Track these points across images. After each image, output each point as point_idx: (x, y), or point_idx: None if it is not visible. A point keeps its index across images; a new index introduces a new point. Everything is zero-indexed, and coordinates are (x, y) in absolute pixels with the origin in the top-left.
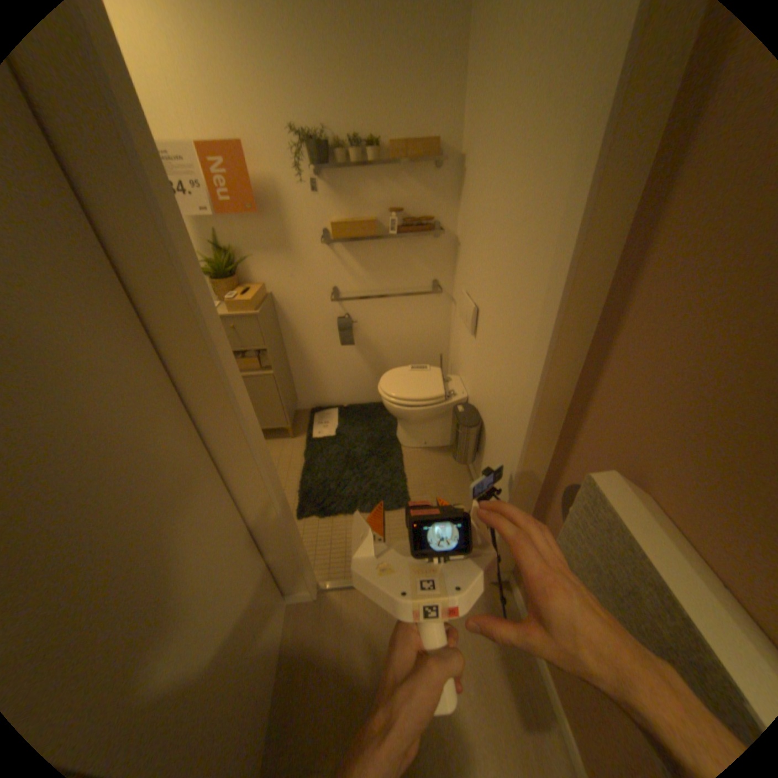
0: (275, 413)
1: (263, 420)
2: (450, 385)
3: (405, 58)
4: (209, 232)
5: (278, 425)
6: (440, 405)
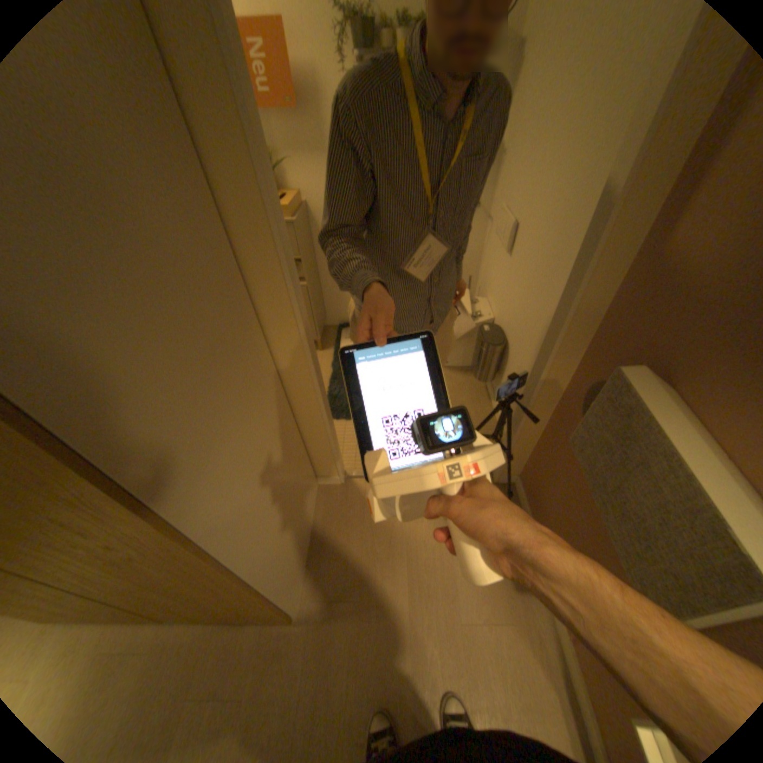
0: None
1: None
2: (477, 306)
3: None
4: None
5: None
6: (466, 324)
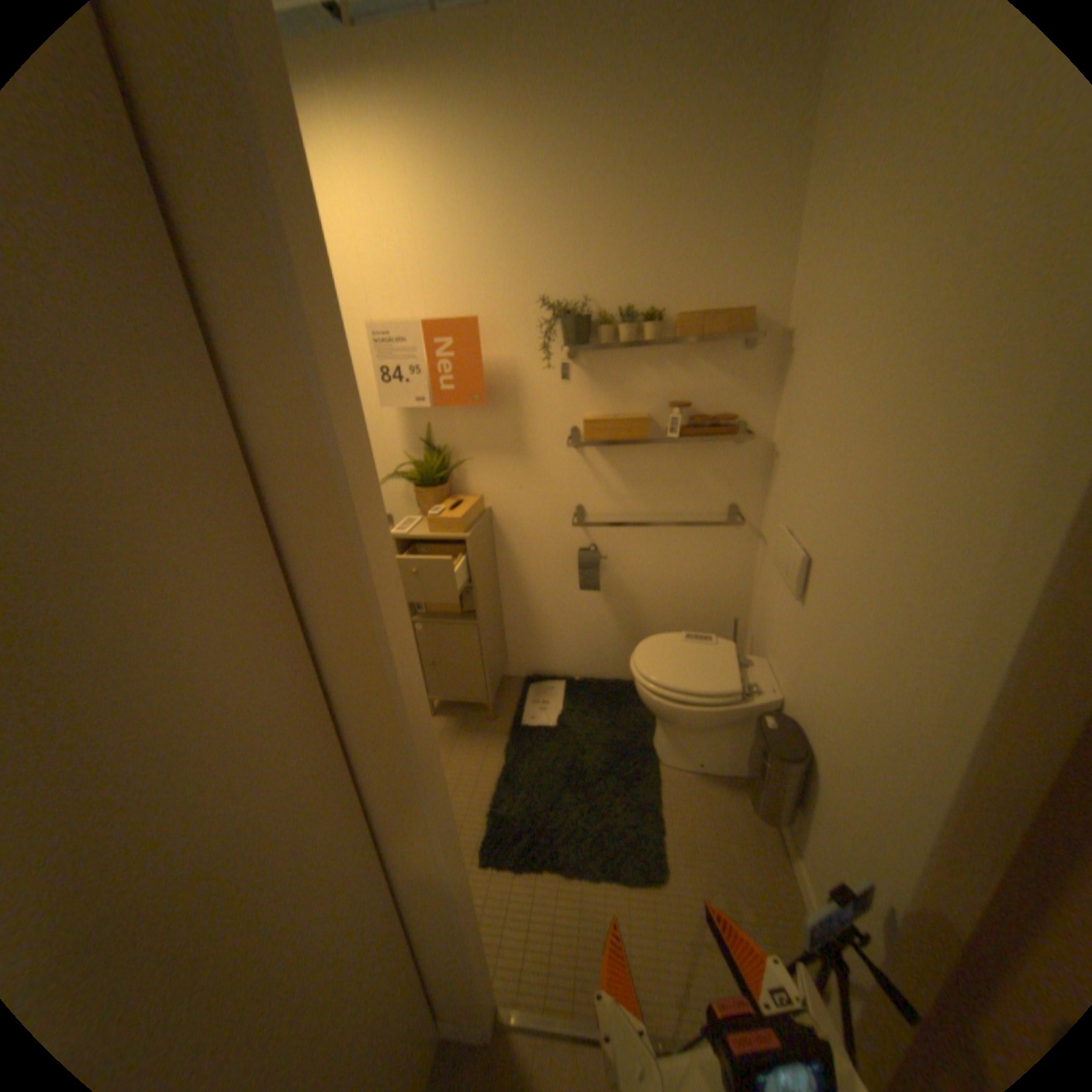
0: (471, 680)
1: (454, 688)
2: (751, 673)
3: (709, 210)
4: (422, 427)
5: (474, 698)
6: (733, 707)
